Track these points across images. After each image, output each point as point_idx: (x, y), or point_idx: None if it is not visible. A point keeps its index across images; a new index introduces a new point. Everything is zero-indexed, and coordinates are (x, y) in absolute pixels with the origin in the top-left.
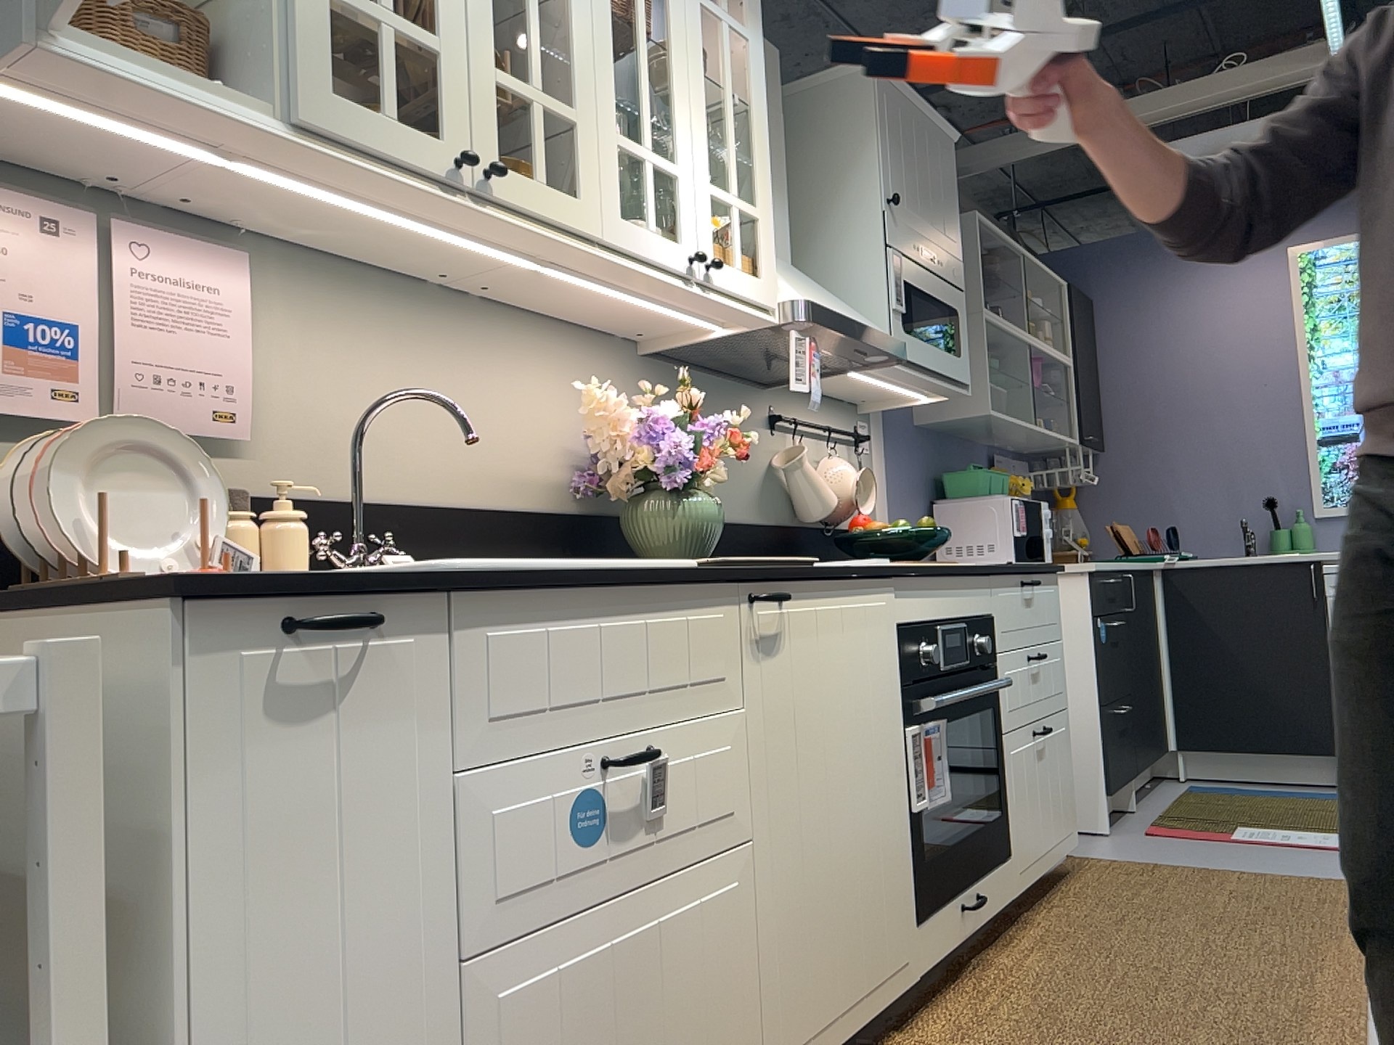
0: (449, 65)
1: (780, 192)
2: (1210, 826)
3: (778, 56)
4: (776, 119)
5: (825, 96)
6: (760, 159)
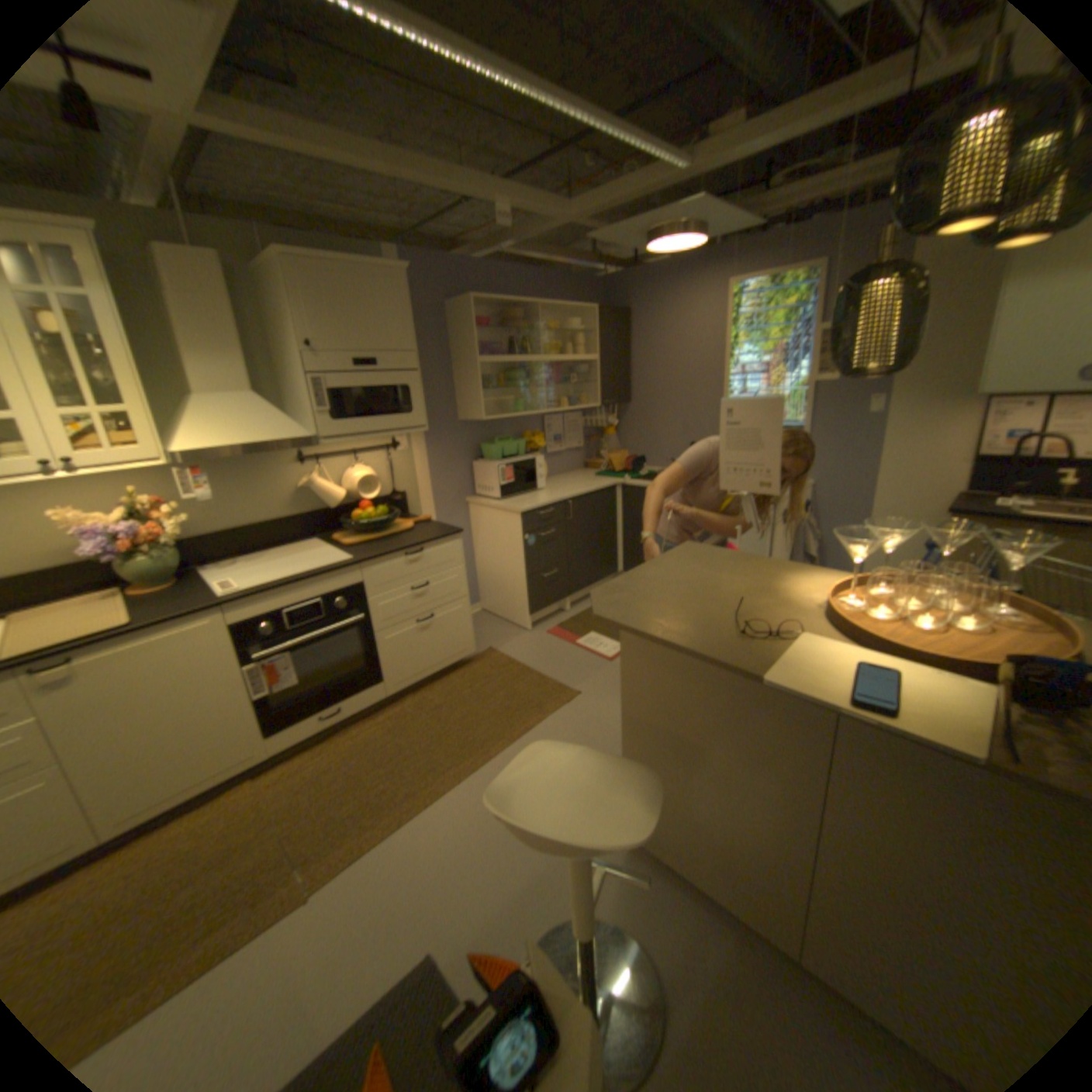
0: None
1: (228, 349)
2: (581, 630)
3: (213, 254)
4: (216, 301)
5: (270, 267)
6: (121, 373)
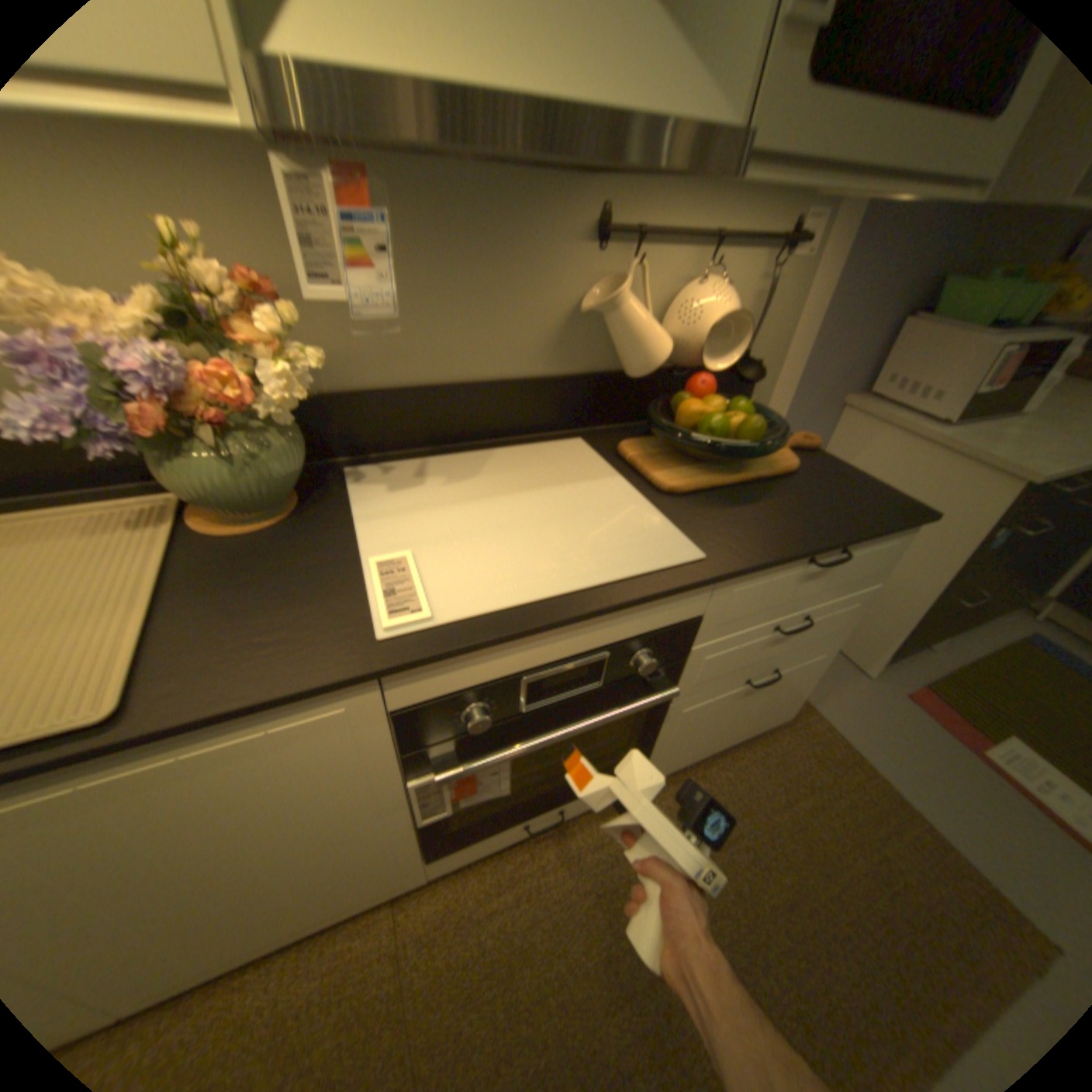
0: None
1: None
2: (983, 718)
3: None
4: None
5: None
6: None
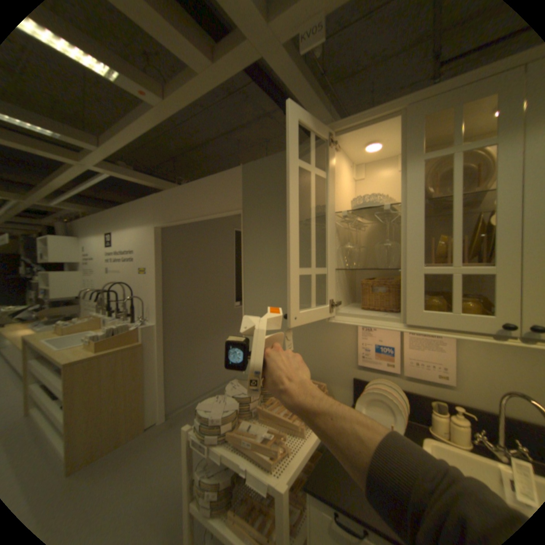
0: (503, 277)
1: None
2: None
3: None
4: None
5: None
6: None
